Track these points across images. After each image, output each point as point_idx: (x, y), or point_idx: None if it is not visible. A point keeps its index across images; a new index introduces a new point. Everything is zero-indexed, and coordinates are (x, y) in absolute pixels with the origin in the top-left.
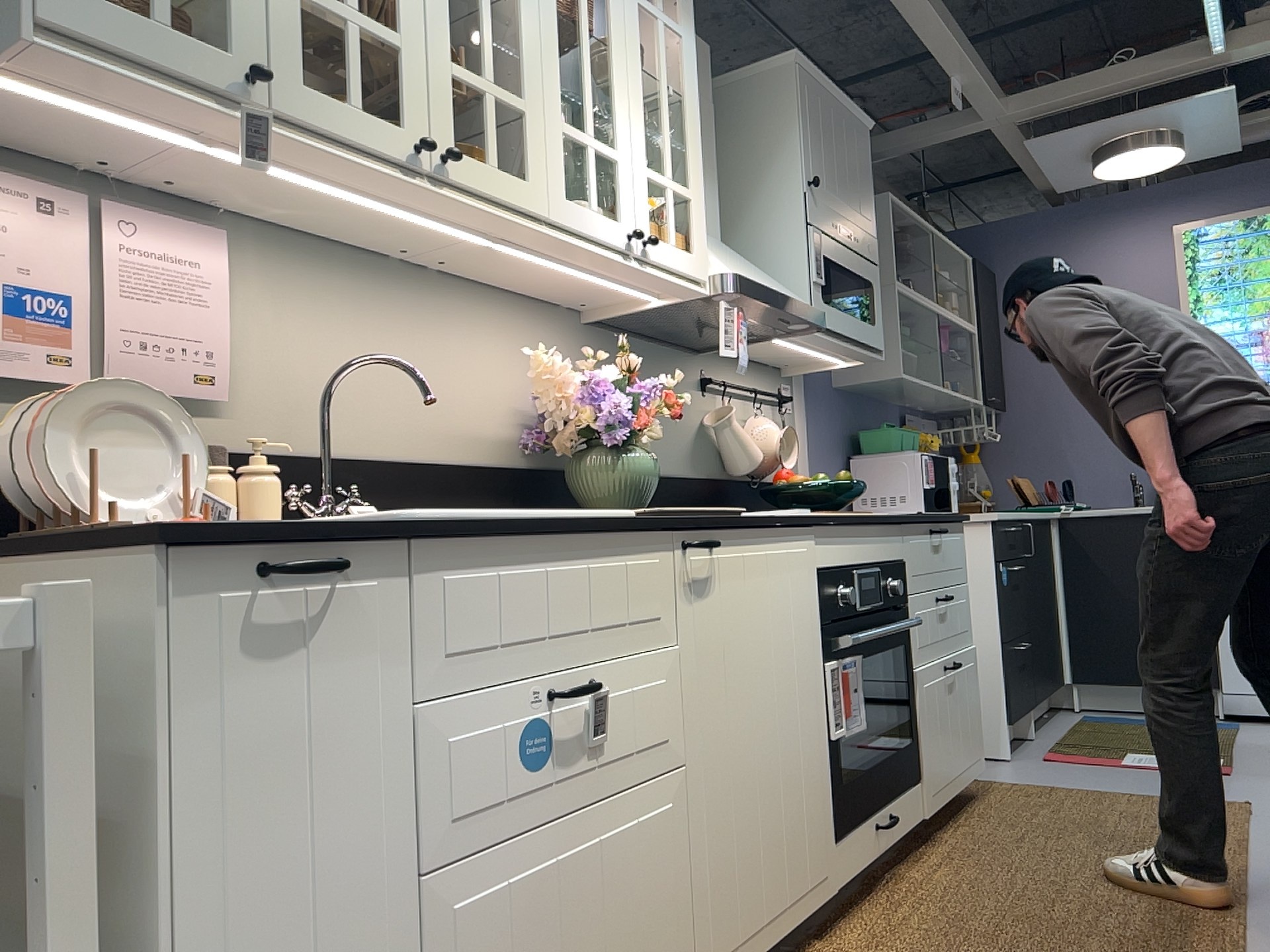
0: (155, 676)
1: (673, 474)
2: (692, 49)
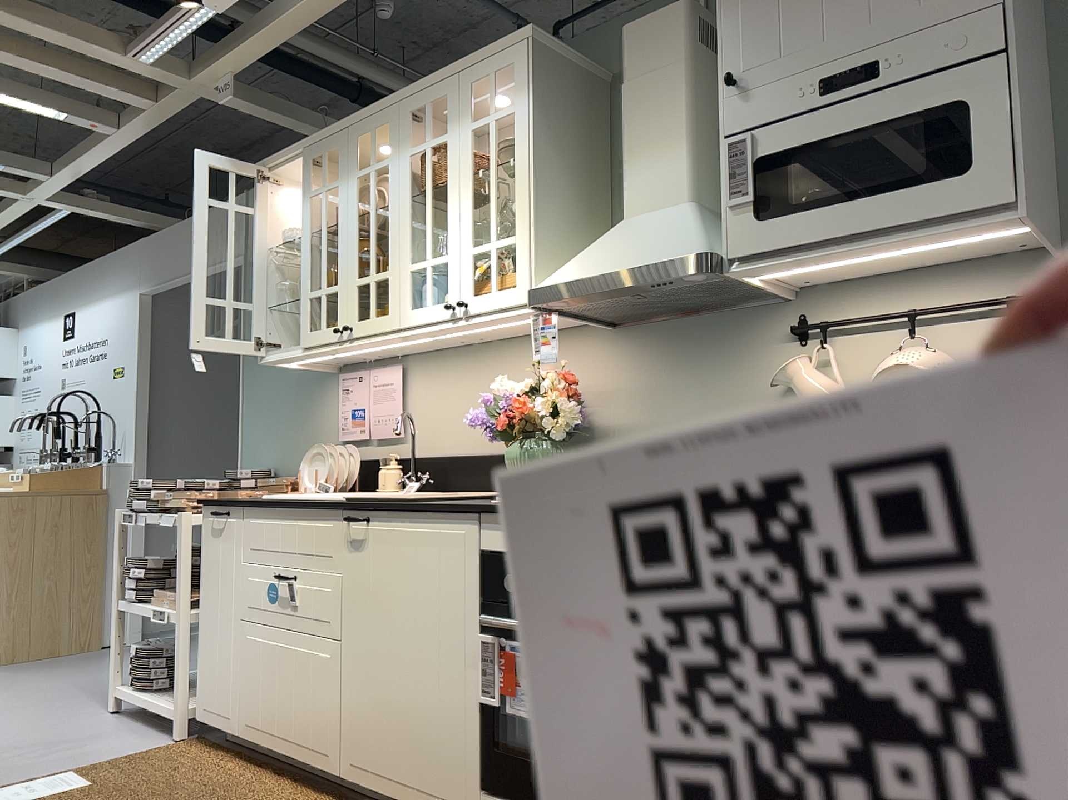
0: (202, 536)
1: None
2: (522, 113)
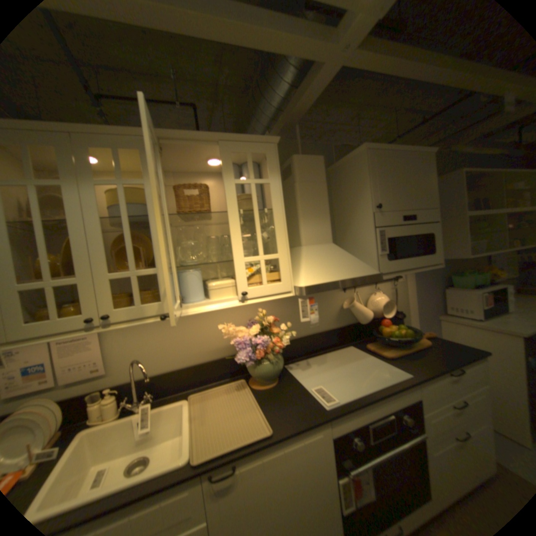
0: None
1: (324, 331)
2: (277, 186)
